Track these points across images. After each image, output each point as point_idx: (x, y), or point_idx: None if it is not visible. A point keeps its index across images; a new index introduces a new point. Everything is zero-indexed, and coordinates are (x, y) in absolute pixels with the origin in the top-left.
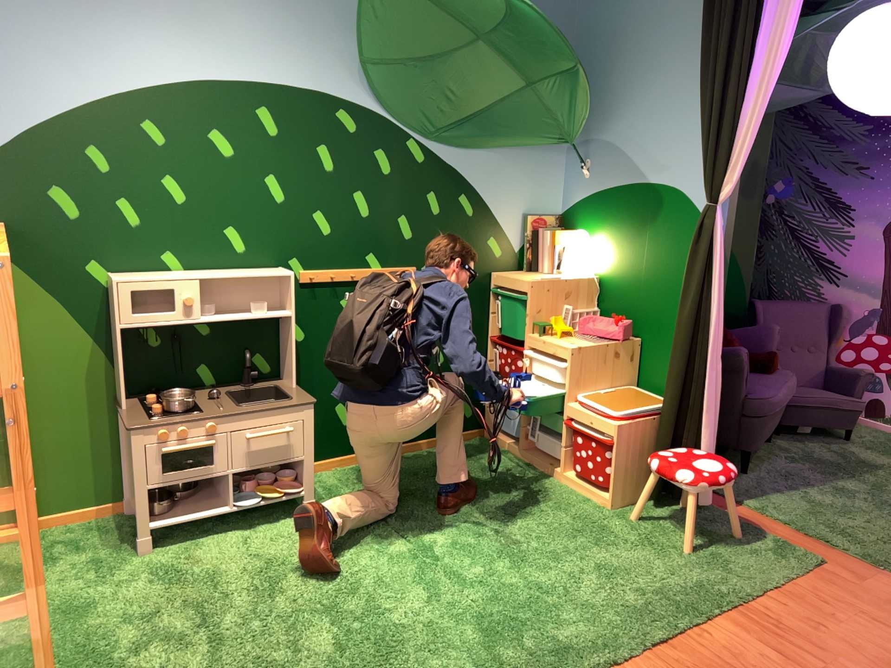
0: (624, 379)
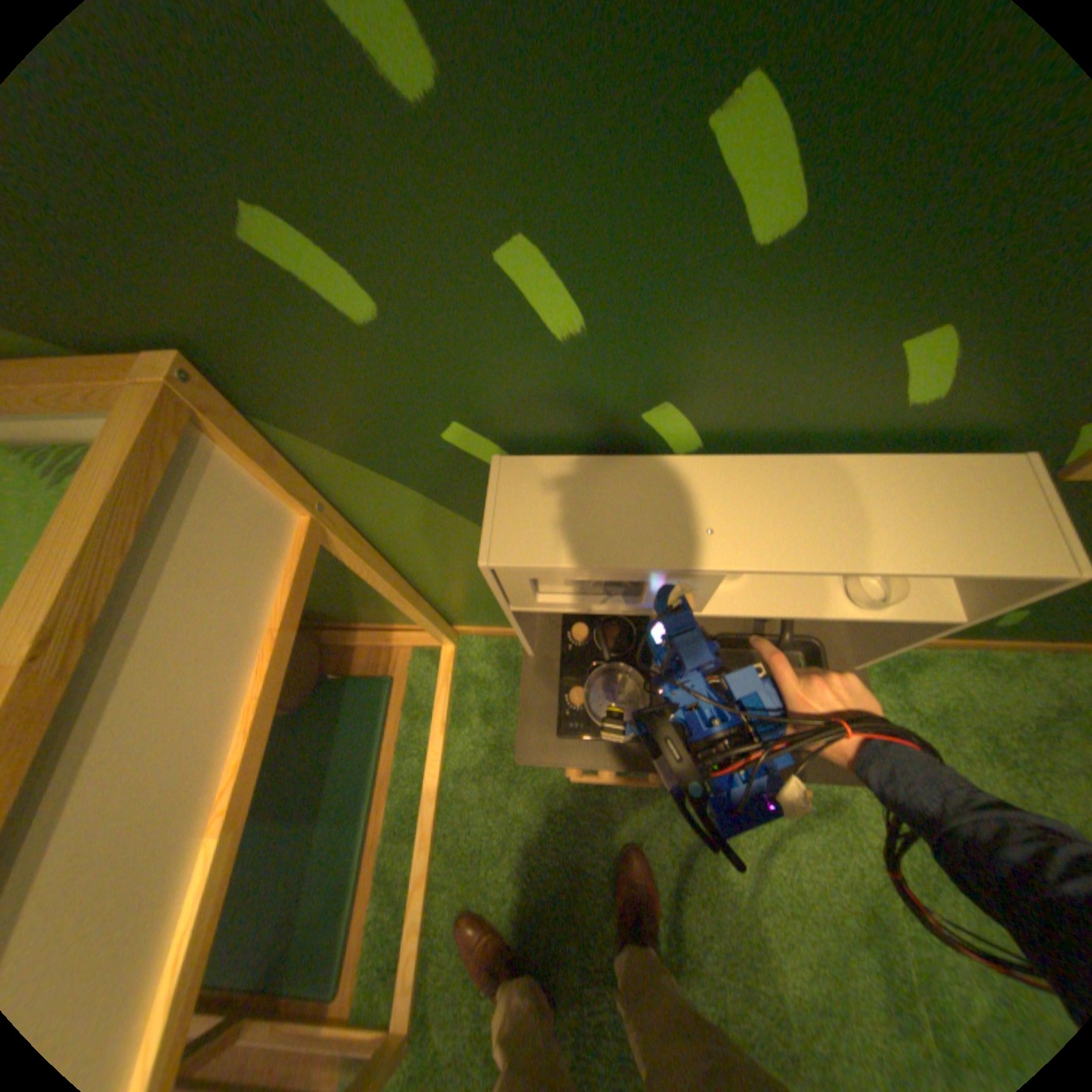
0: None
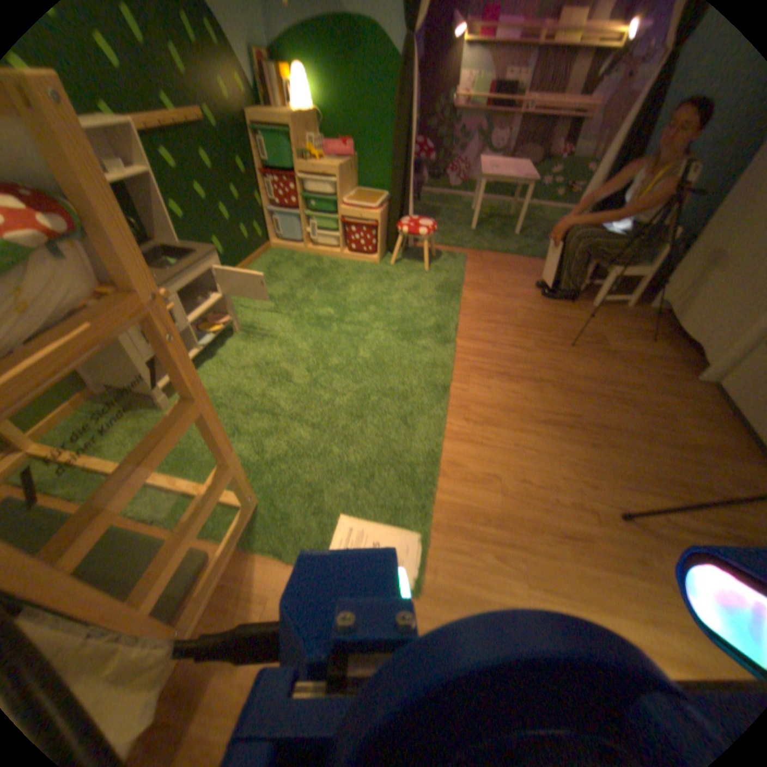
0: (352, 183)
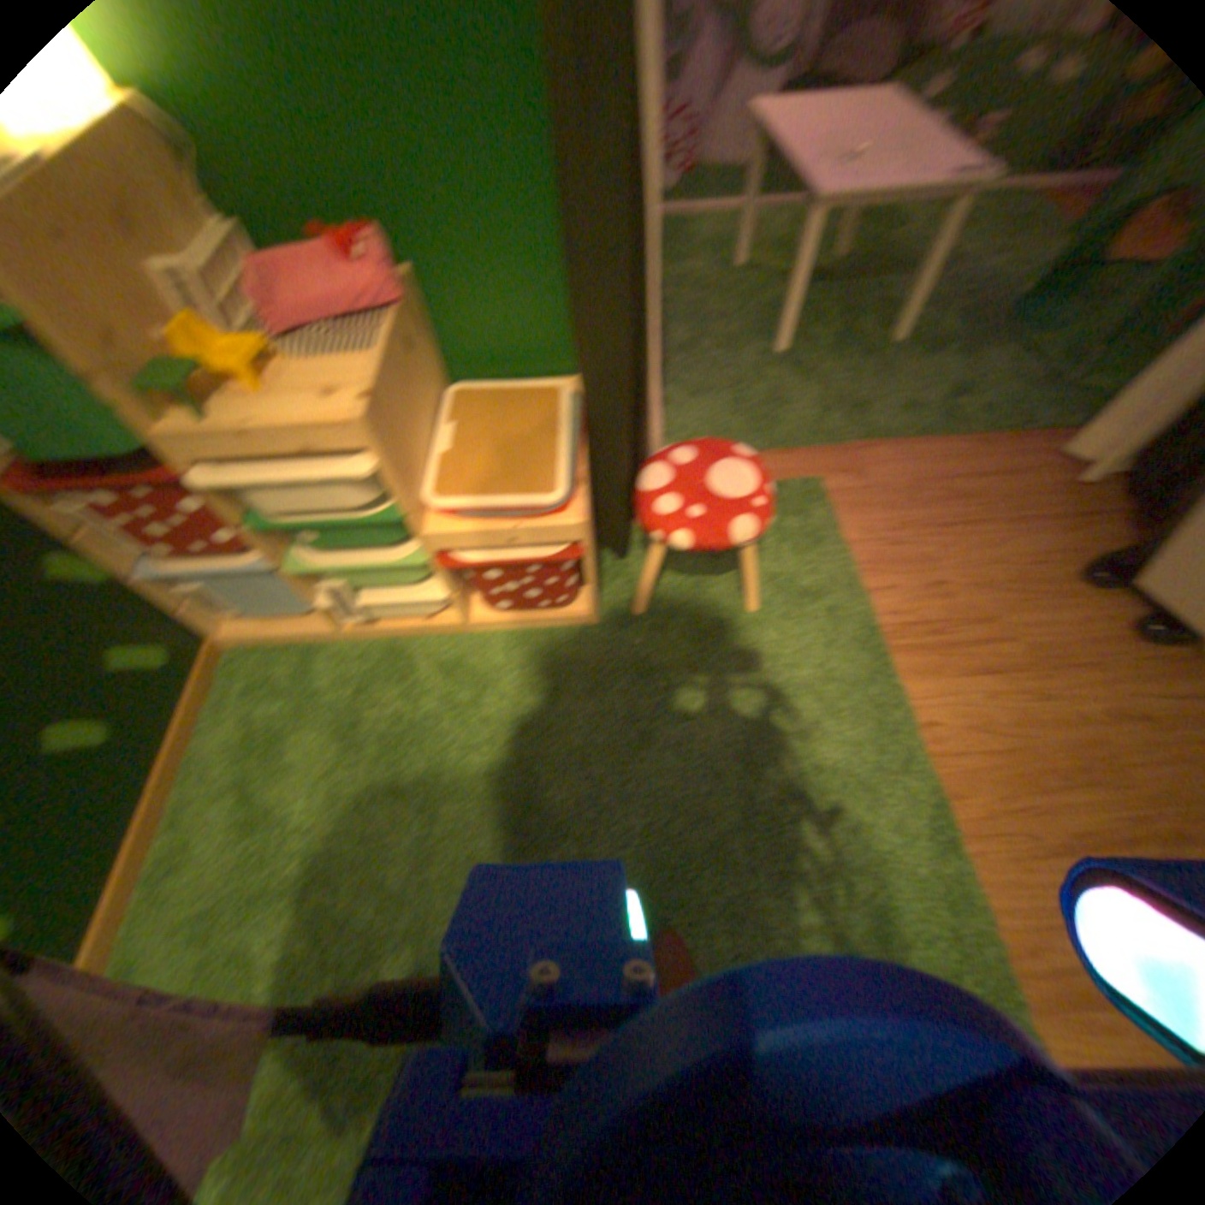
0: (434, 373)
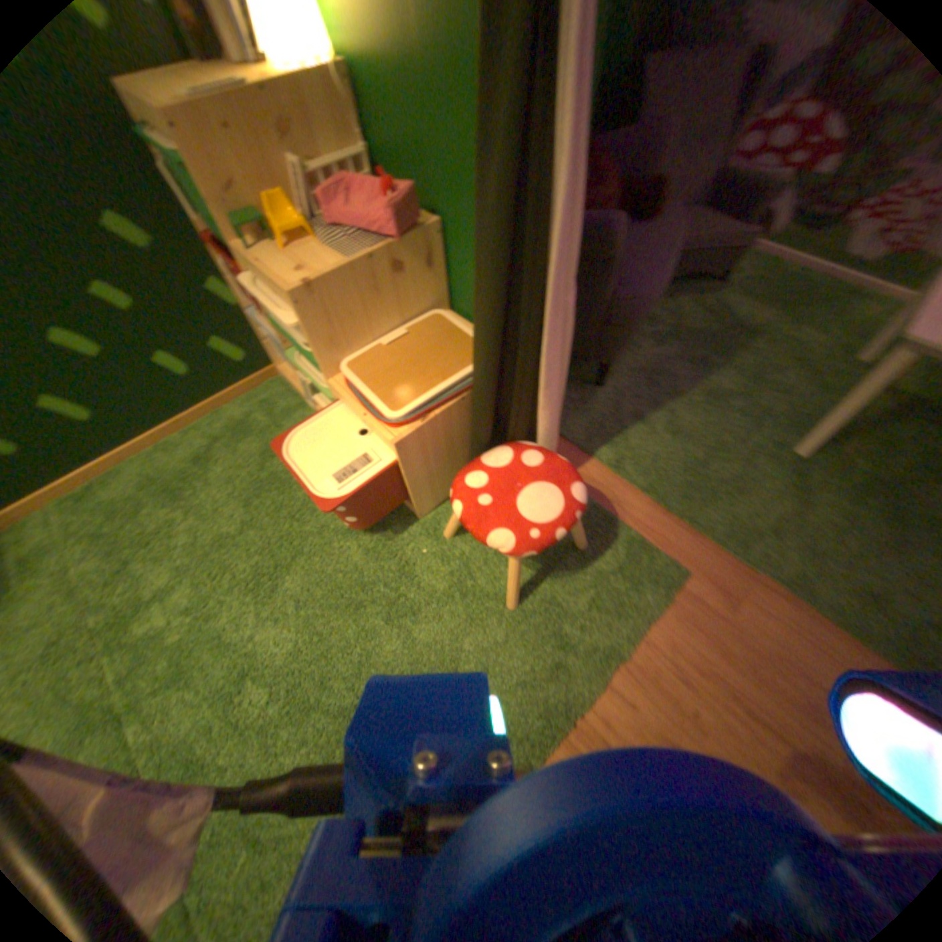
0: (429, 297)
